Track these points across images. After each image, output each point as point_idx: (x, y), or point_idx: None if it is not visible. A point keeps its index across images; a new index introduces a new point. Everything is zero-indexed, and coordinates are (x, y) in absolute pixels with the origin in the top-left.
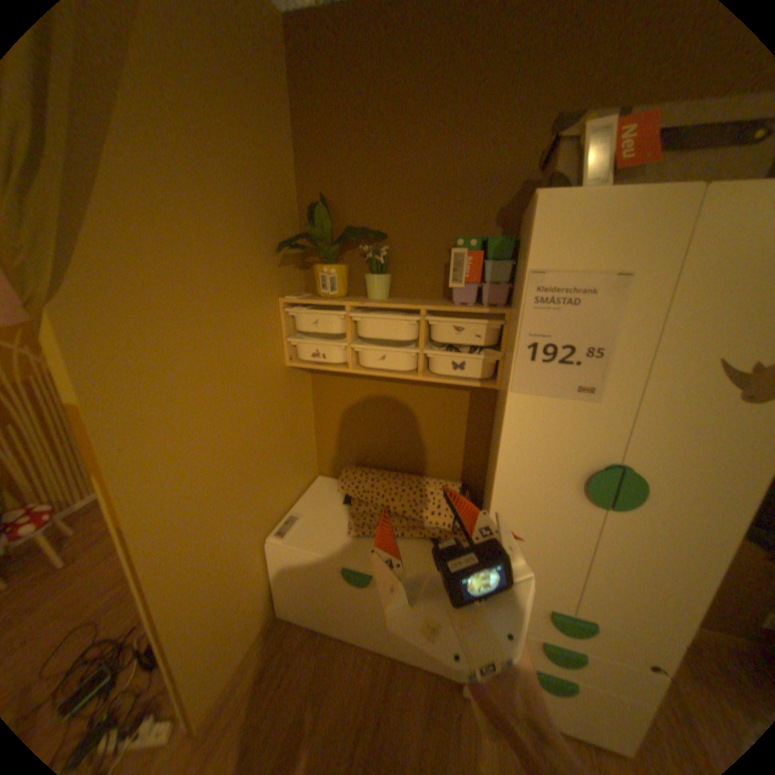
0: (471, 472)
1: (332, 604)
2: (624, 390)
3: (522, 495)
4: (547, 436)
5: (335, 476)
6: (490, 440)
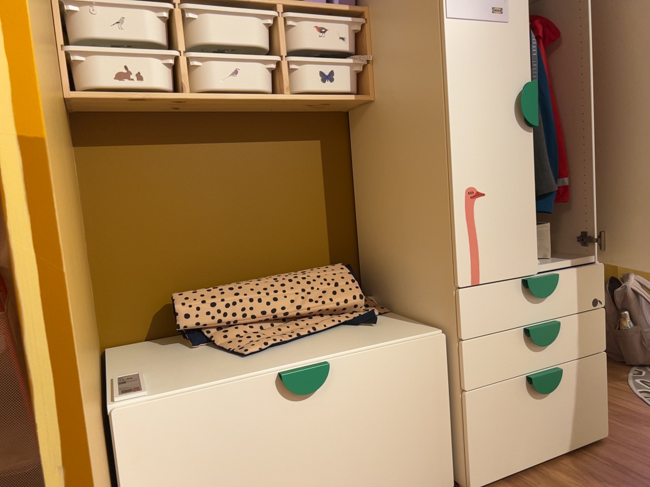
0: (341, 252)
1: (262, 477)
2: (518, 9)
3: (475, 138)
4: (480, 63)
5: (138, 339)
6: (354, 197)
